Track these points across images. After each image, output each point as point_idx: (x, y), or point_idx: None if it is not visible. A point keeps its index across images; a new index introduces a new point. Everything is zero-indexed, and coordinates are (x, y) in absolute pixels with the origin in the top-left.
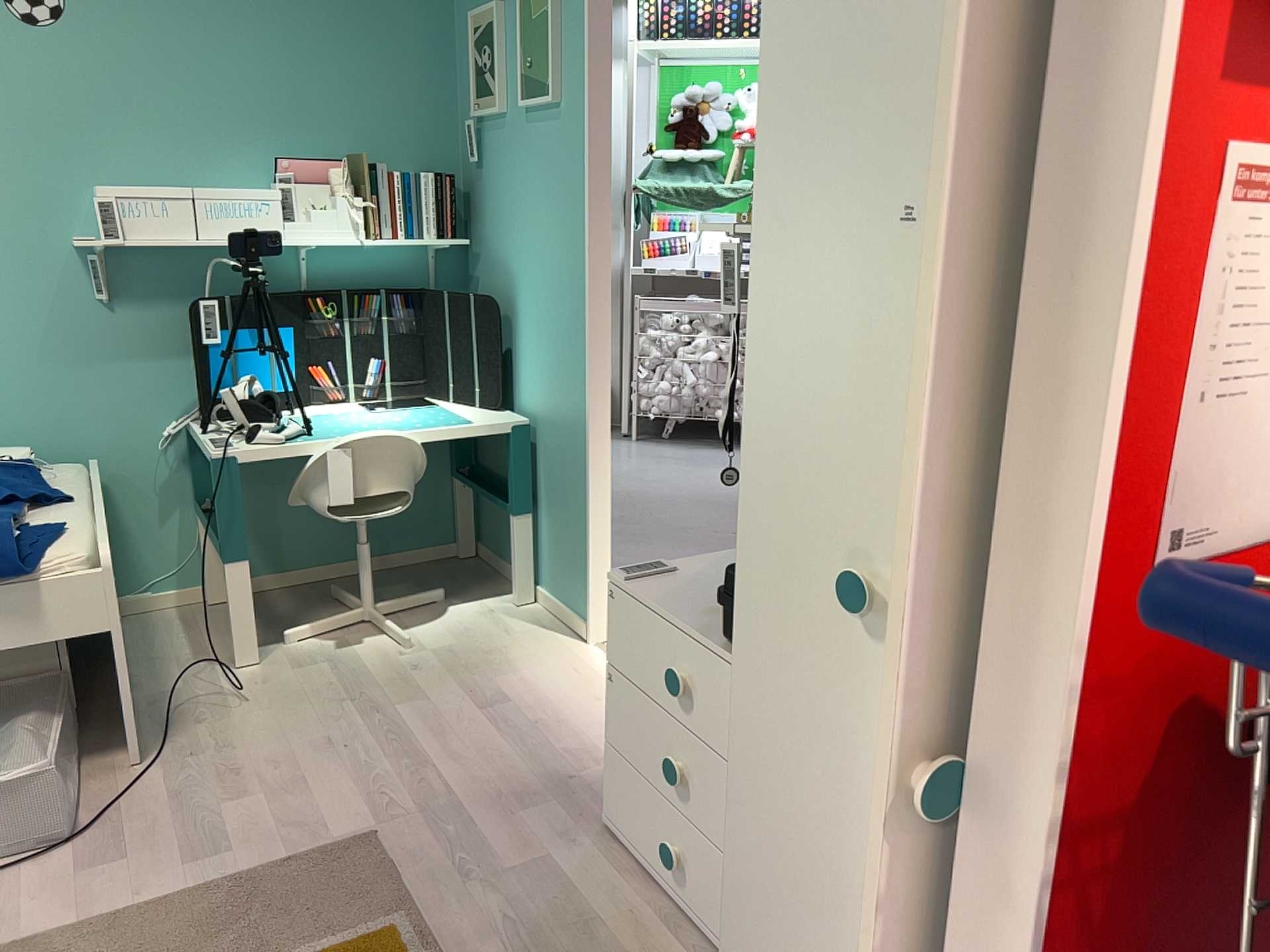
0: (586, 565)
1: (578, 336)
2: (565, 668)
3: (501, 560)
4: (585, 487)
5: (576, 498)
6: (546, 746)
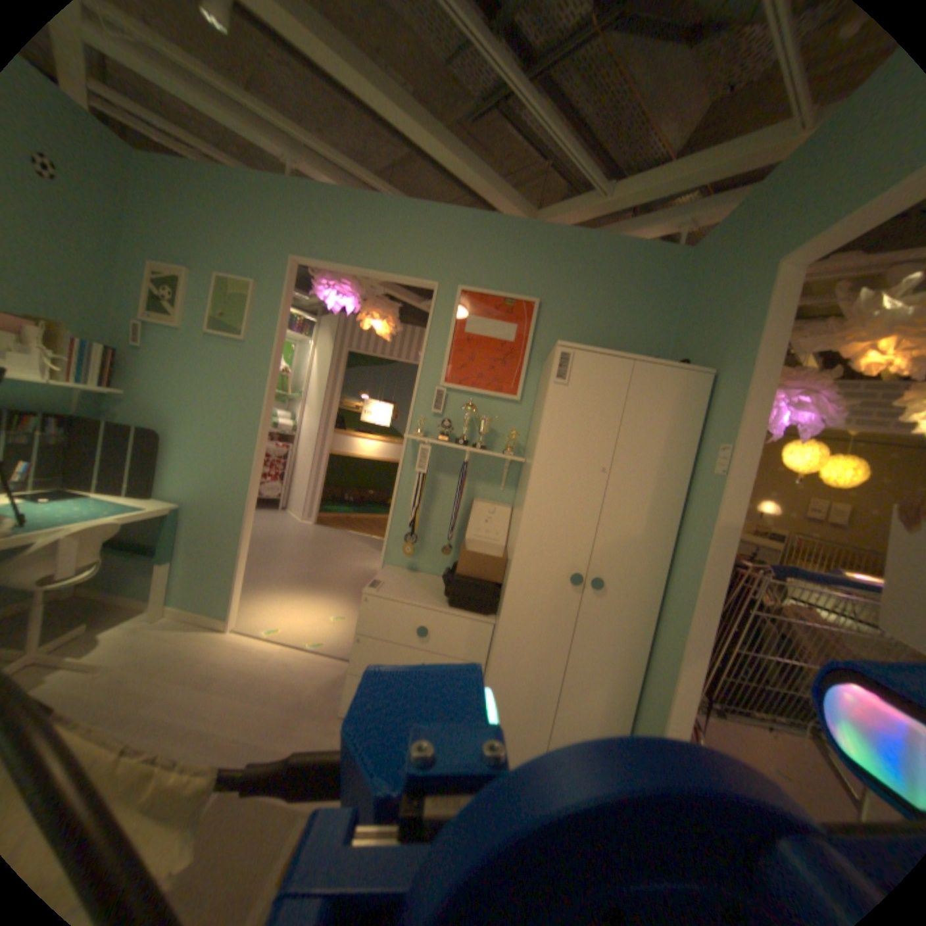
0: (228, 589)
1: (242, 465)
2: (226, 651)
3: (113, 597)
4: (236, 546)
5: (224, 552)
6: (265, 696)
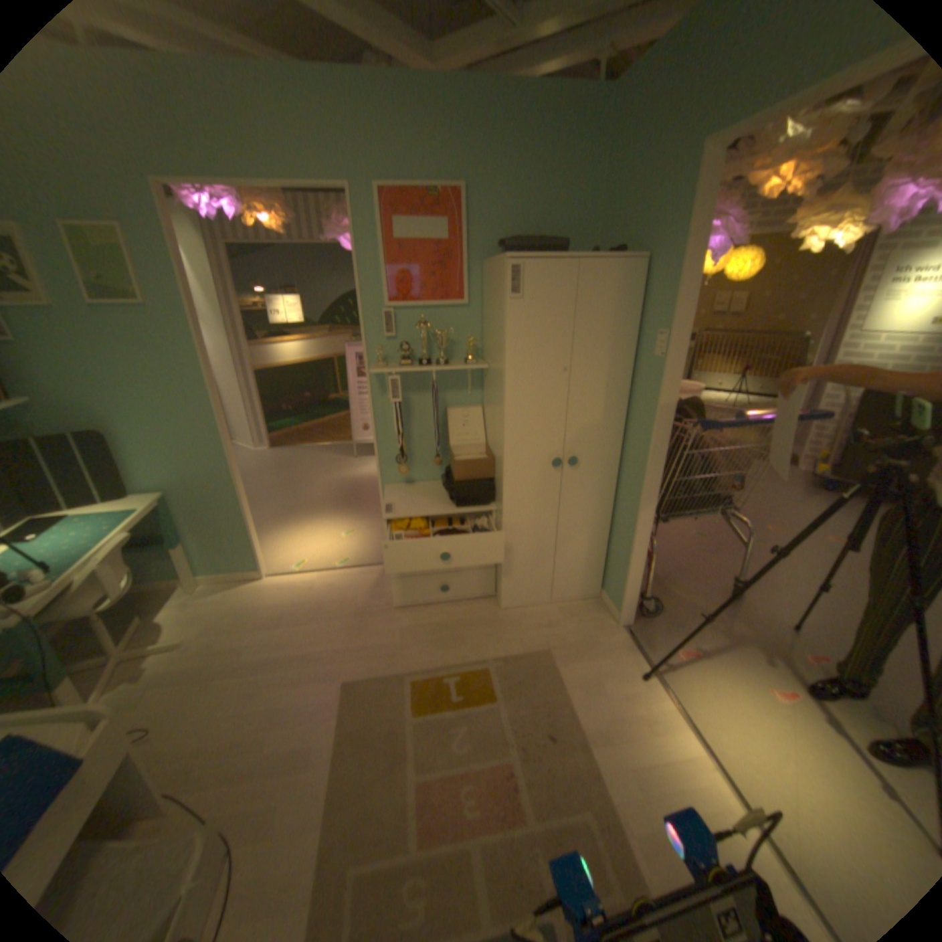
0: (248, 545)
1: (208, 436)
2: (273, 591)
3: (138, 584)
4: (237, 509)
5: (228, 517)
6: (328, 612)
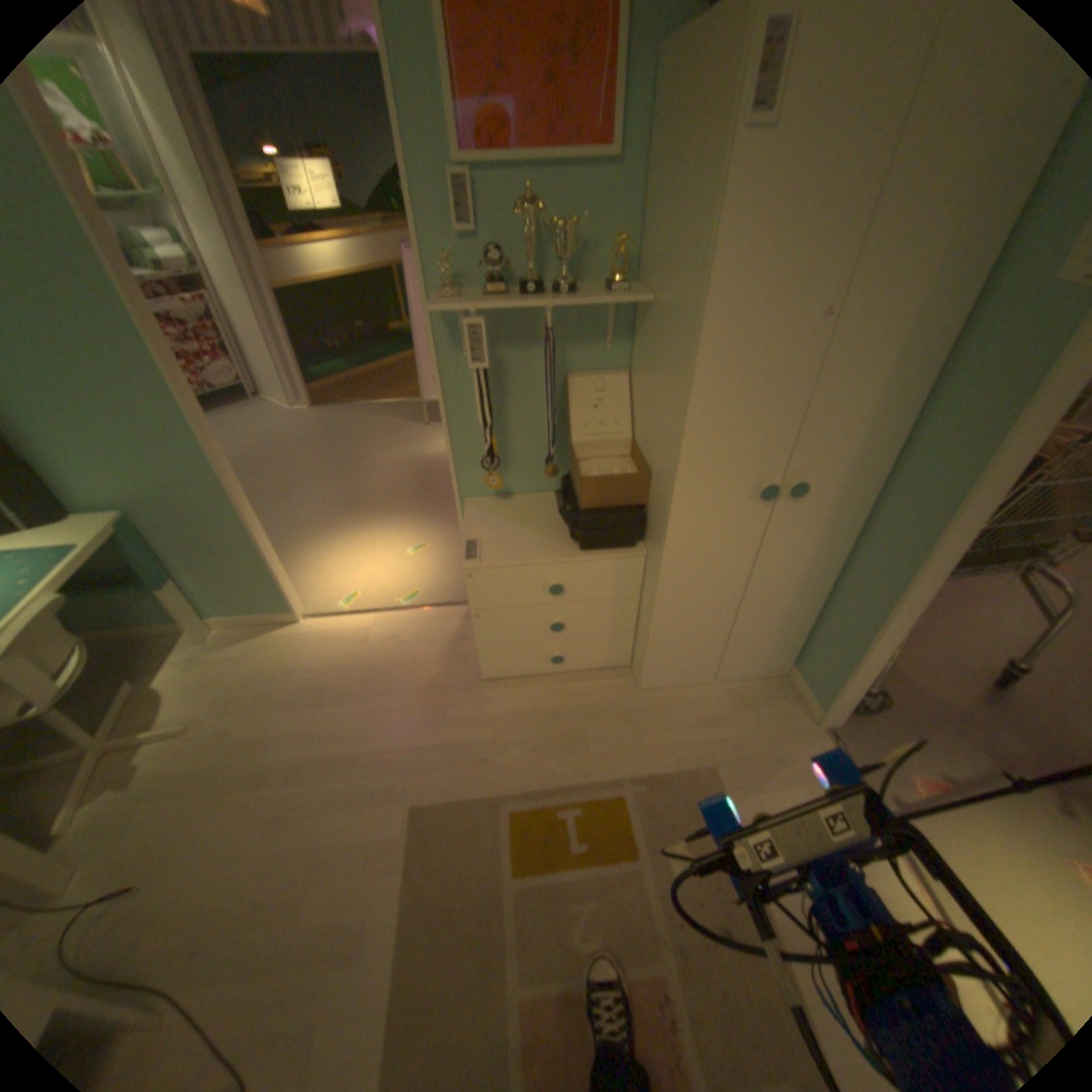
0: (269, 580)
1: (169, 422)
2: (314, 643)
3: (129, 627)
4: (244, 532)
5: (232, 544)
6: (390, 682)
